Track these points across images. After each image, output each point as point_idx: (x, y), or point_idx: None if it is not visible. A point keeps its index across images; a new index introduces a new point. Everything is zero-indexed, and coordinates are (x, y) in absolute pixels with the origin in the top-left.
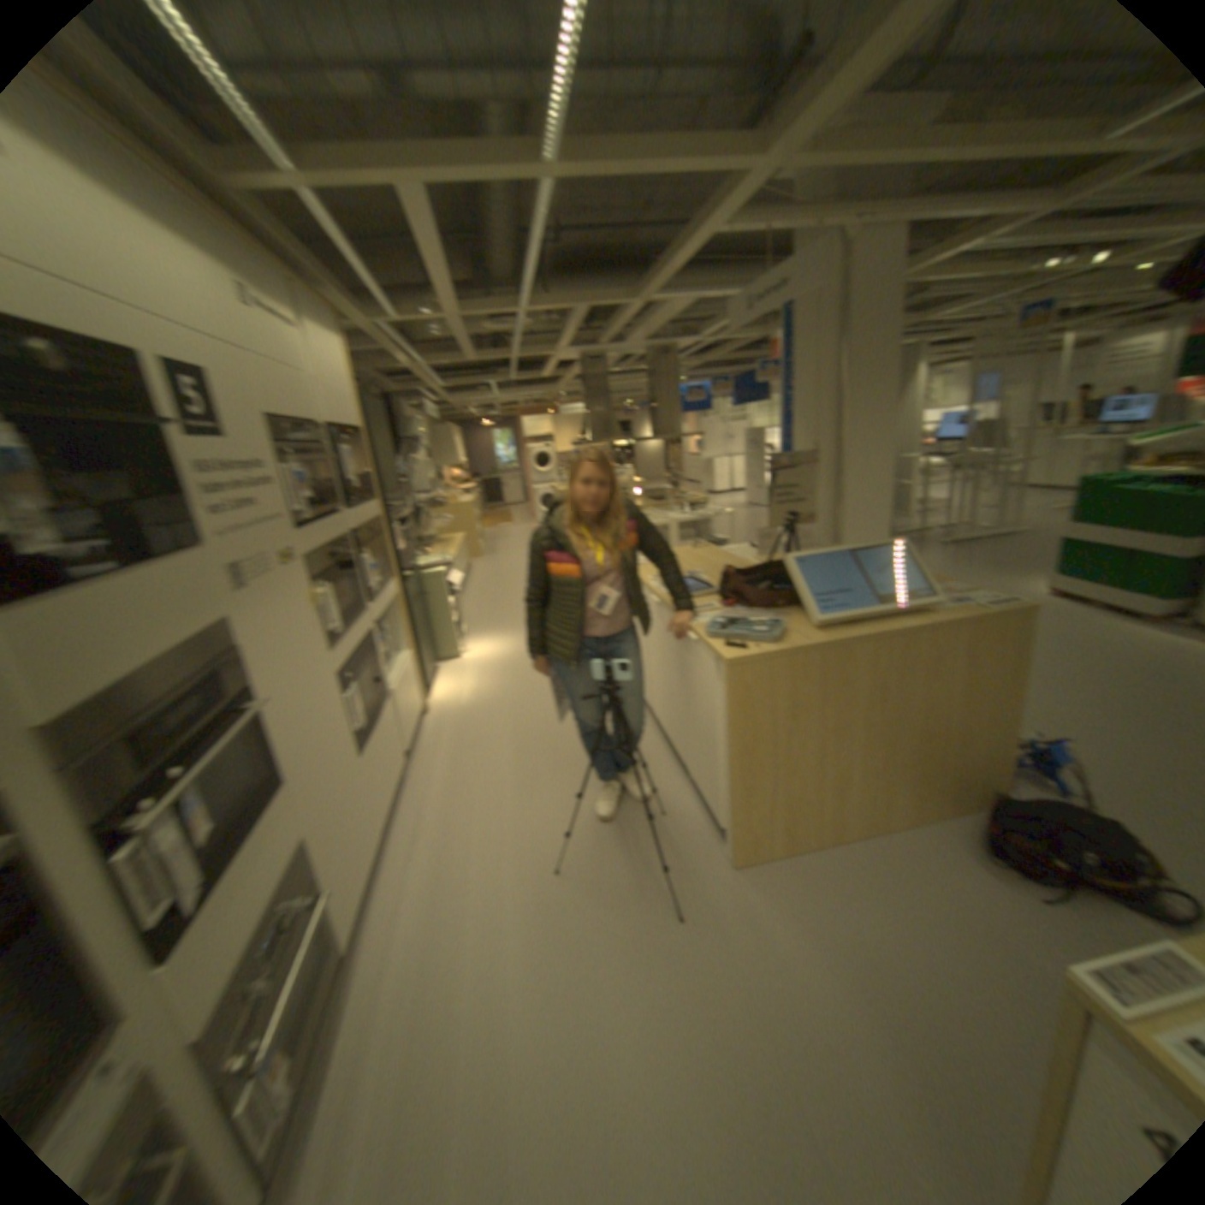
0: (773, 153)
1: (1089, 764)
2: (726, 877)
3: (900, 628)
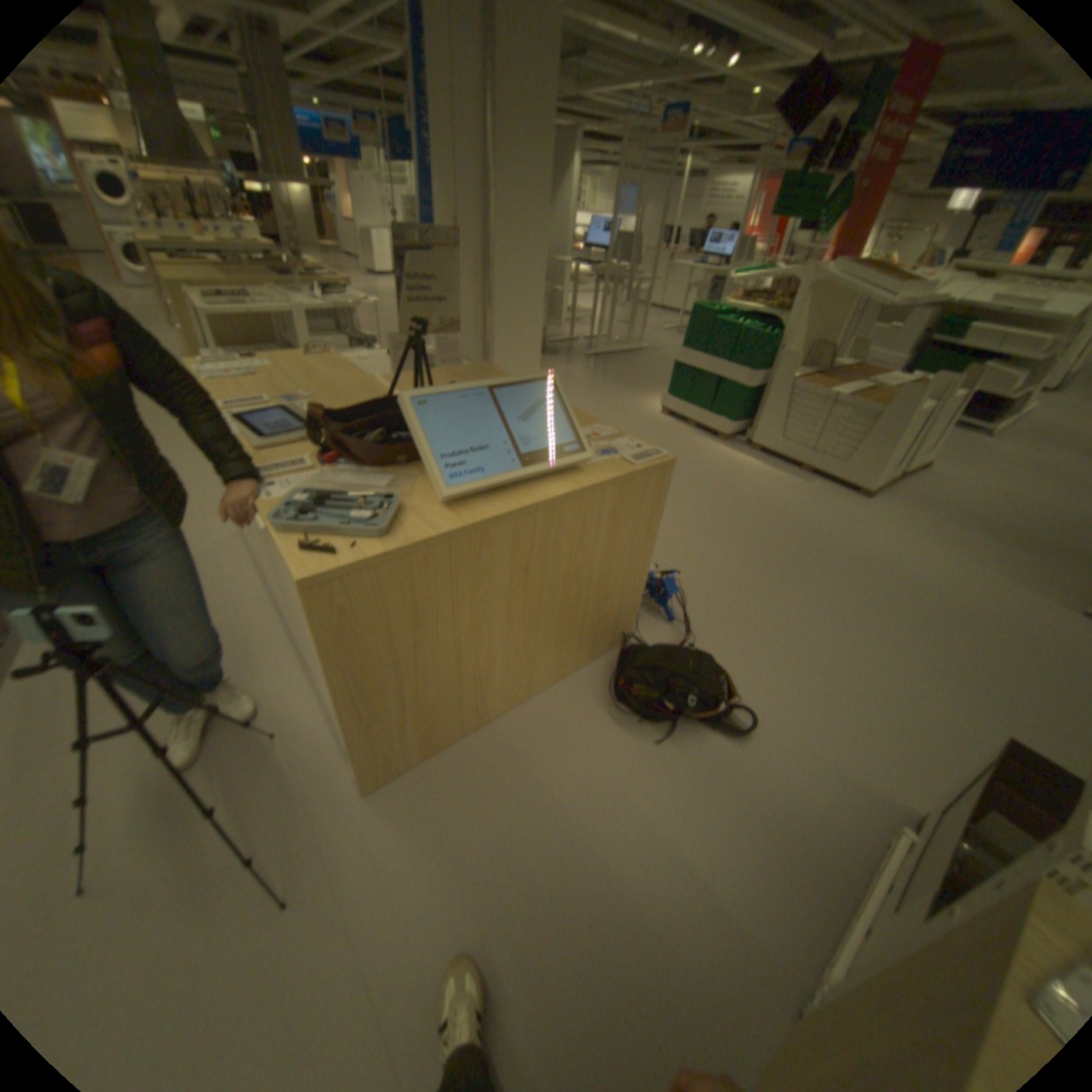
0: None
1: (684, 580)
2: (349, 805)
3: (544, 491)
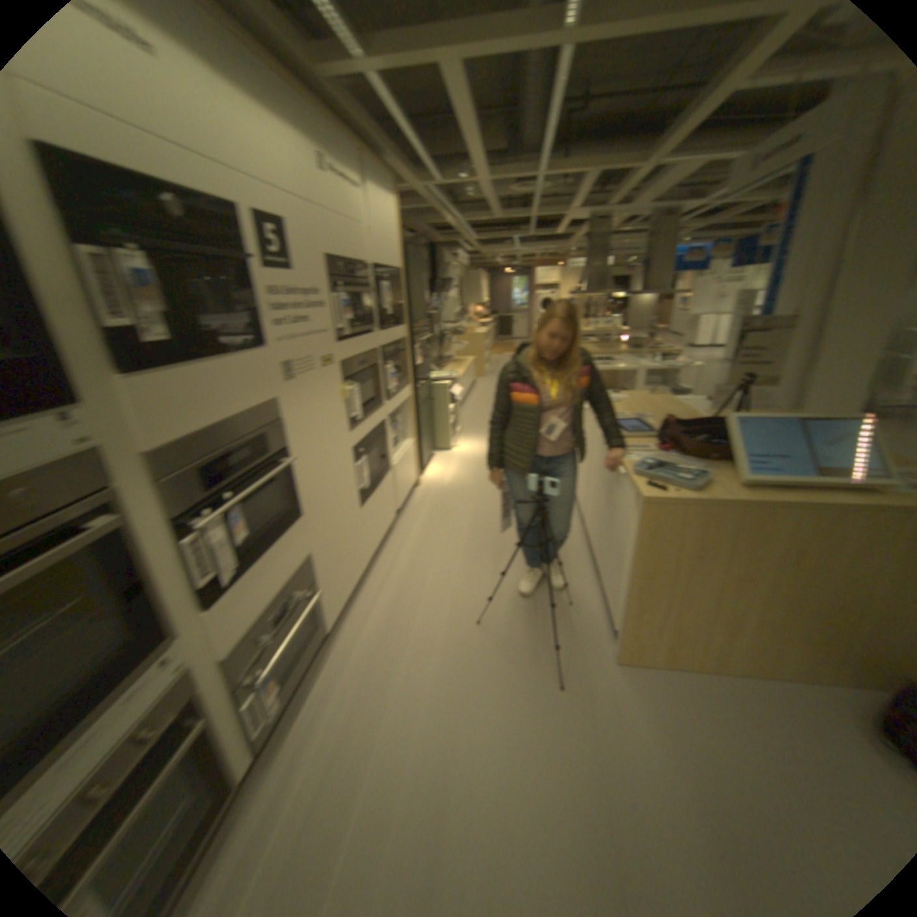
0: None
1: None
2: (610, 667)
3: (838, 501)
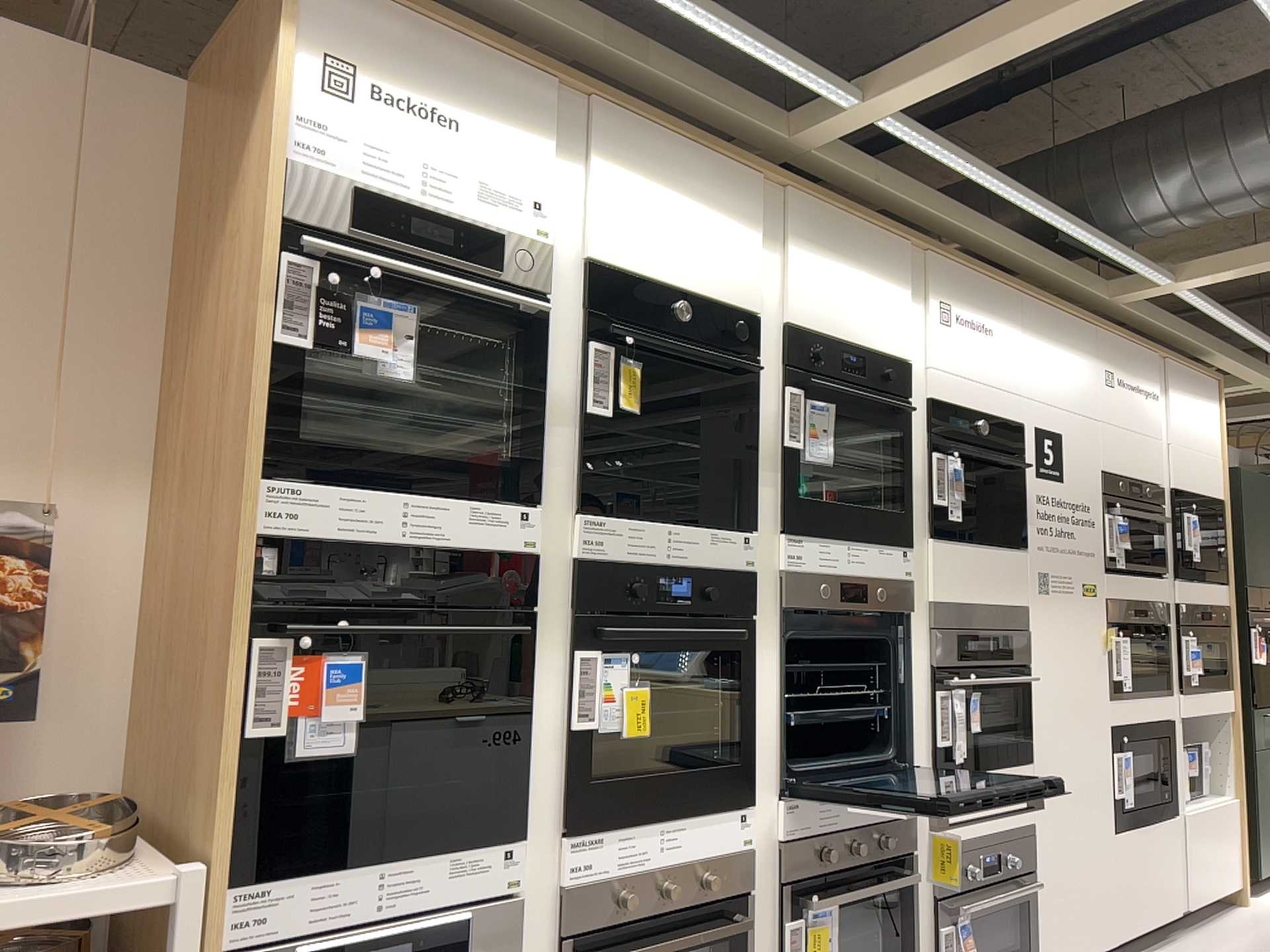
0: None
1: None
2: None
3: None
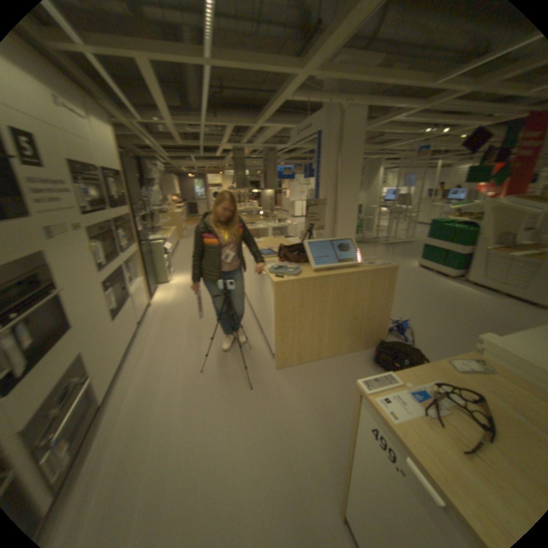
0: (306, 68)
1: (418, 330)
2: (272, 372)
3: (346, 272)
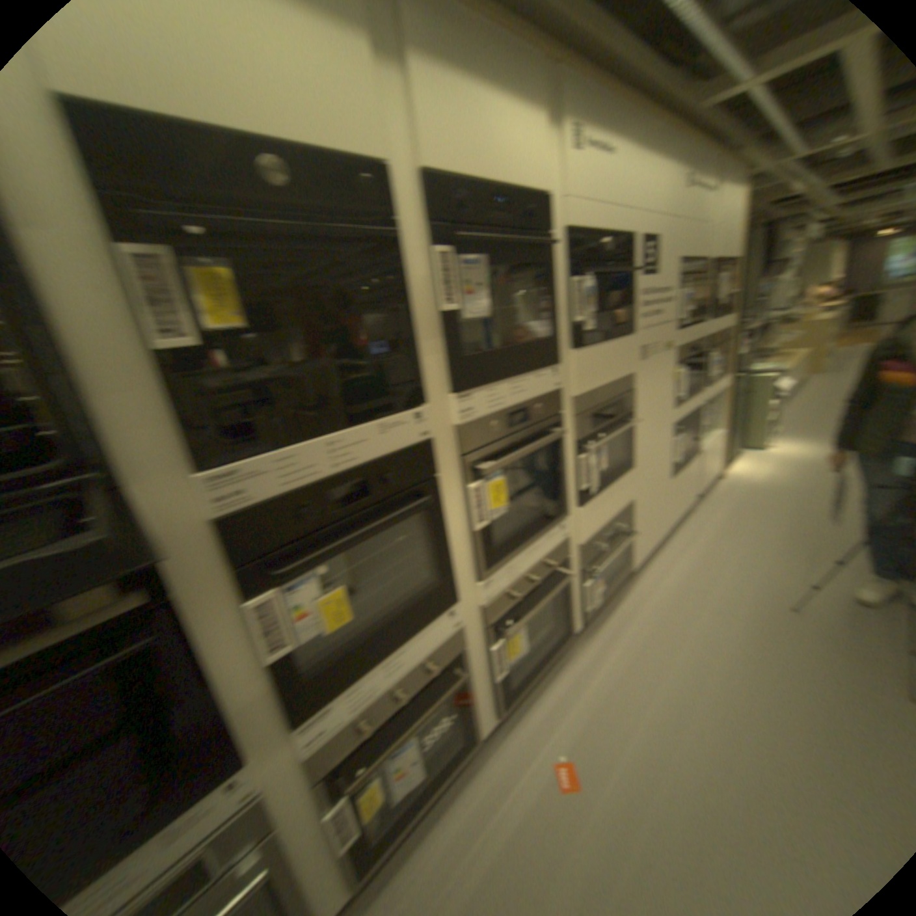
0: None
1: None
2: None
3: None
